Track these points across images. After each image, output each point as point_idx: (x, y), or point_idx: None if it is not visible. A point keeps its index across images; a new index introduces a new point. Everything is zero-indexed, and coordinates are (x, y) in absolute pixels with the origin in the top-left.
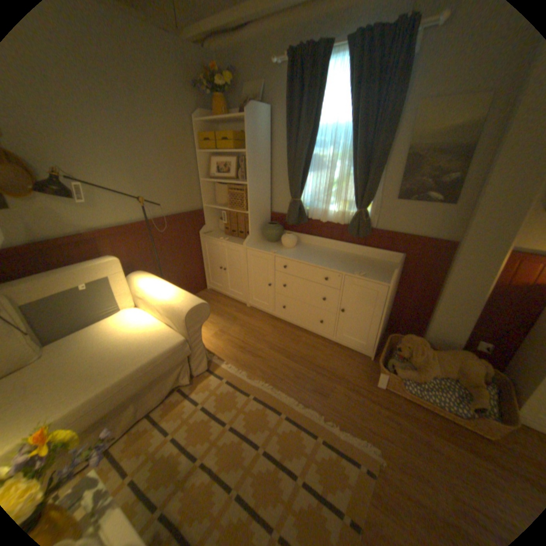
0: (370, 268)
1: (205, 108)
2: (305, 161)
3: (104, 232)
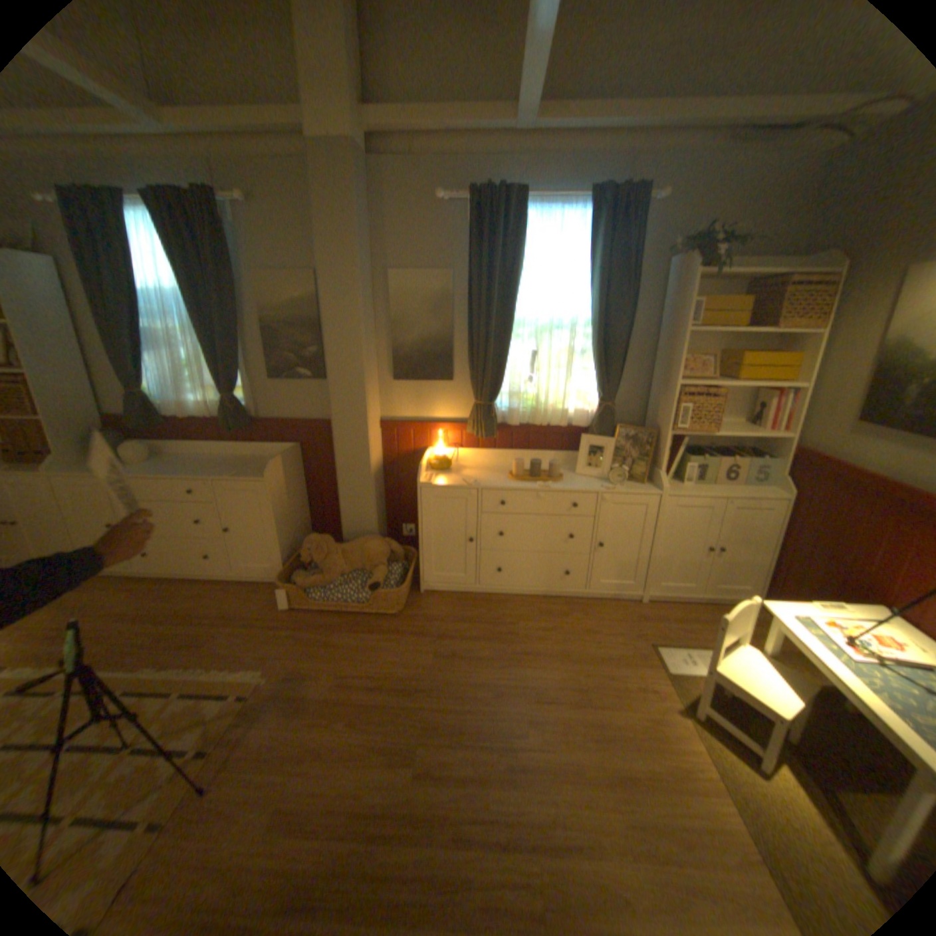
0: (251, 468)
1: None
2: (127, 337)
3: None
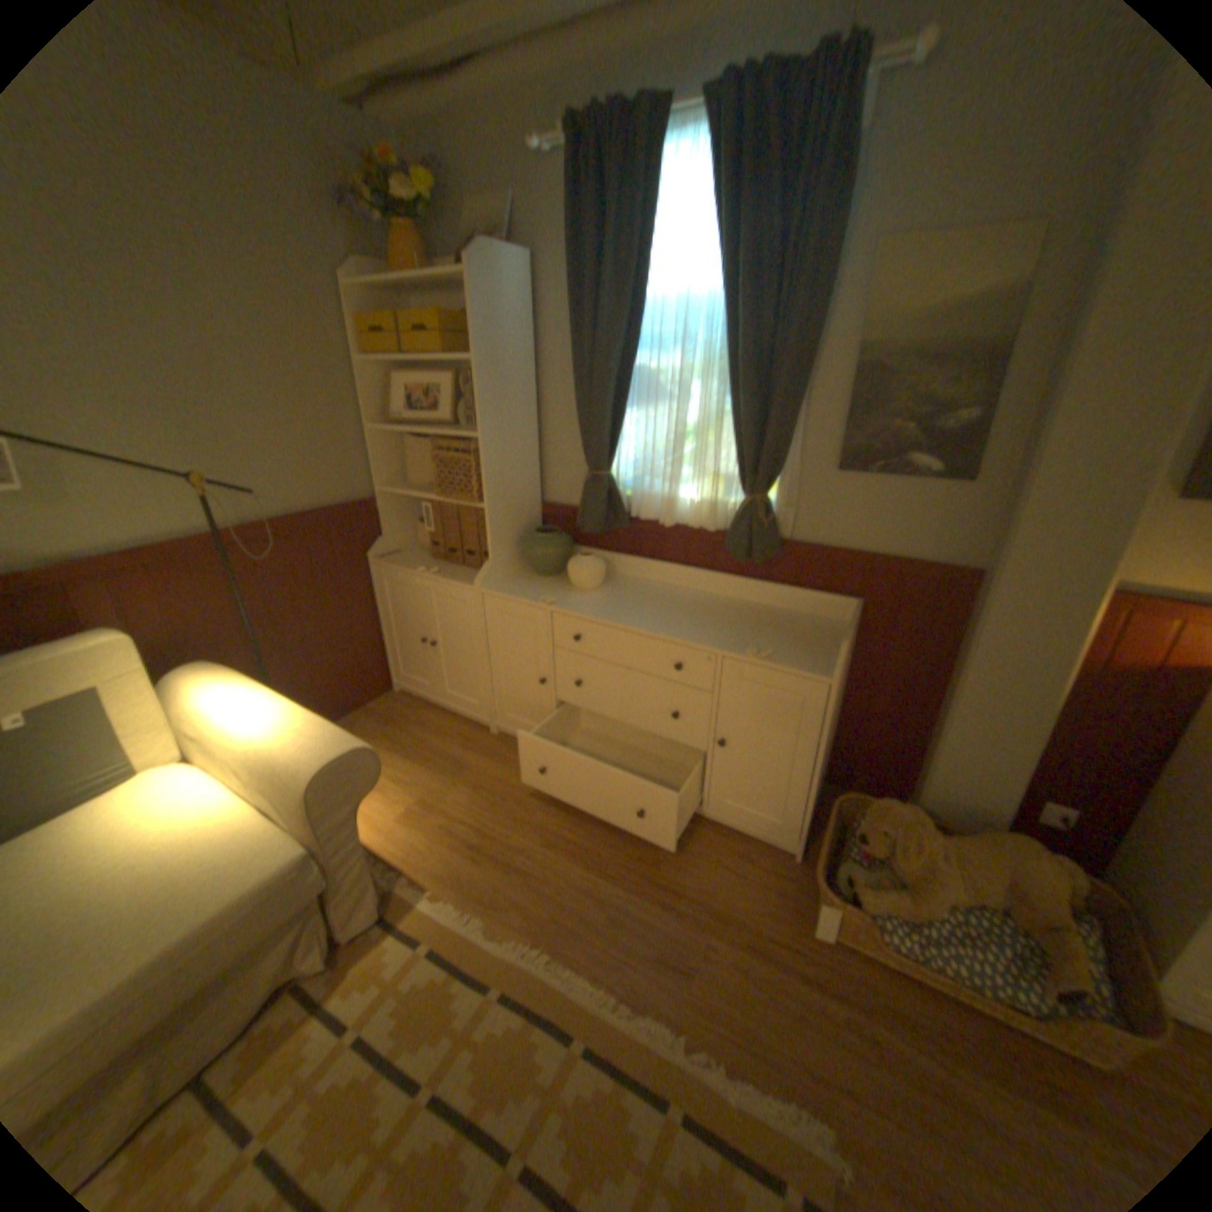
0: (781, 638)
1: (373, 257)
2: (616, 382)
3: (94, 567)
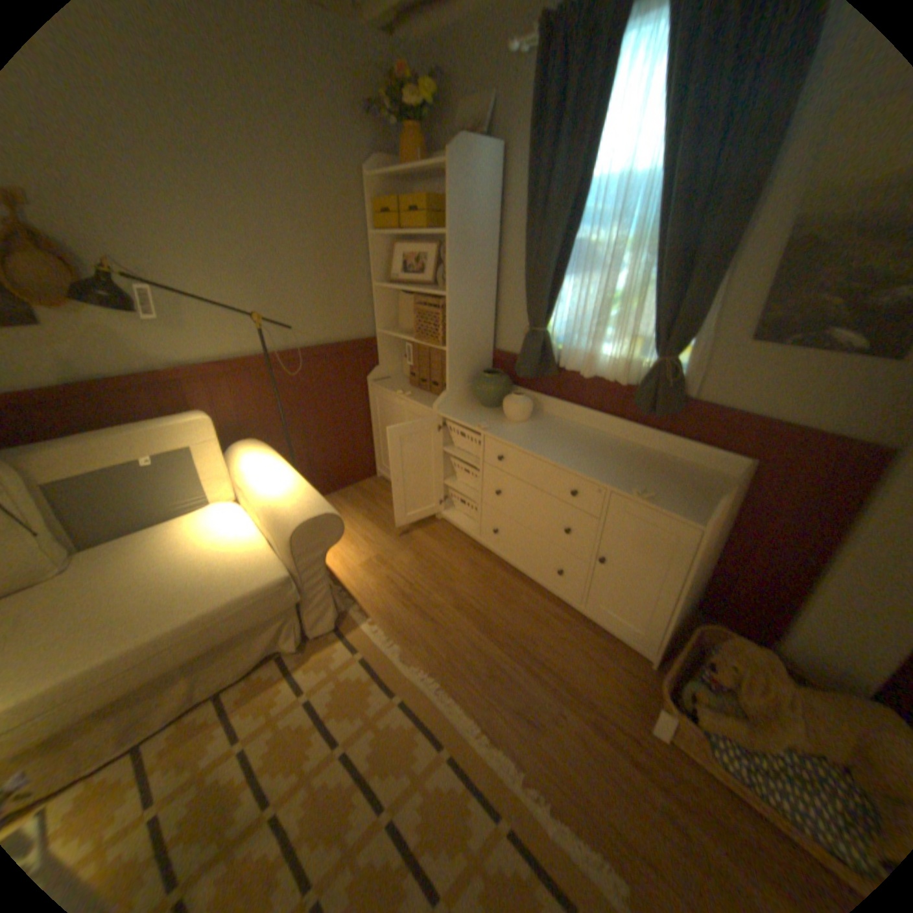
0: (670, 484)
1: (390, 153)
2: (559, 253)
3: (196, 371)
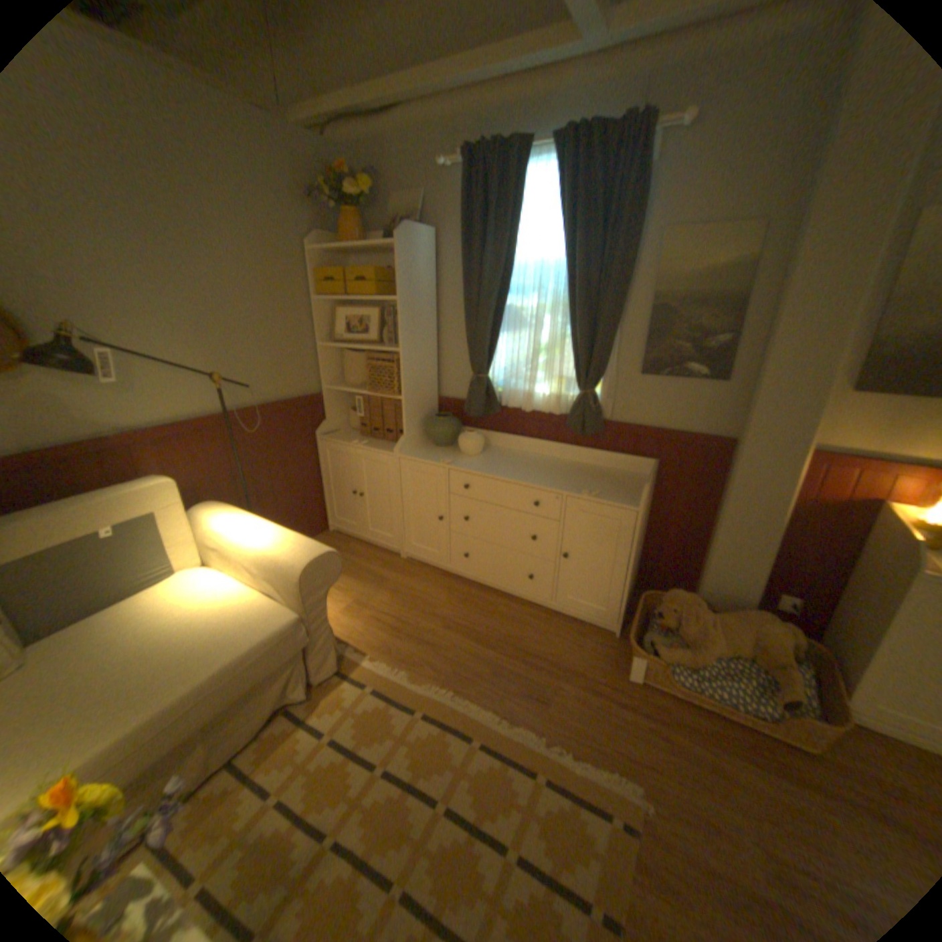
0: (605, 485)
1: (326, 230)
2: (494, 315)
3: (148, 435)
